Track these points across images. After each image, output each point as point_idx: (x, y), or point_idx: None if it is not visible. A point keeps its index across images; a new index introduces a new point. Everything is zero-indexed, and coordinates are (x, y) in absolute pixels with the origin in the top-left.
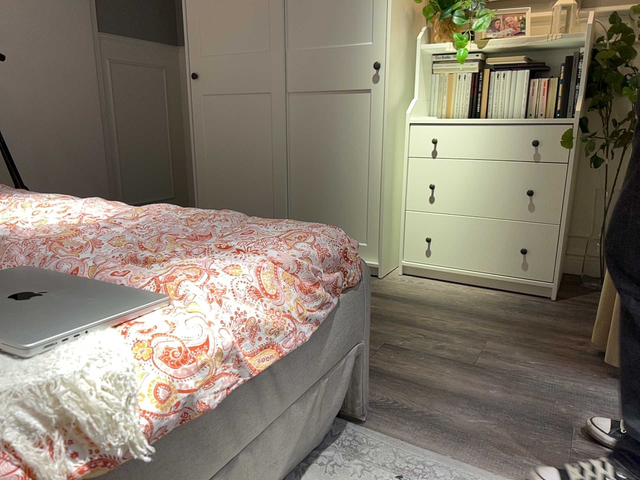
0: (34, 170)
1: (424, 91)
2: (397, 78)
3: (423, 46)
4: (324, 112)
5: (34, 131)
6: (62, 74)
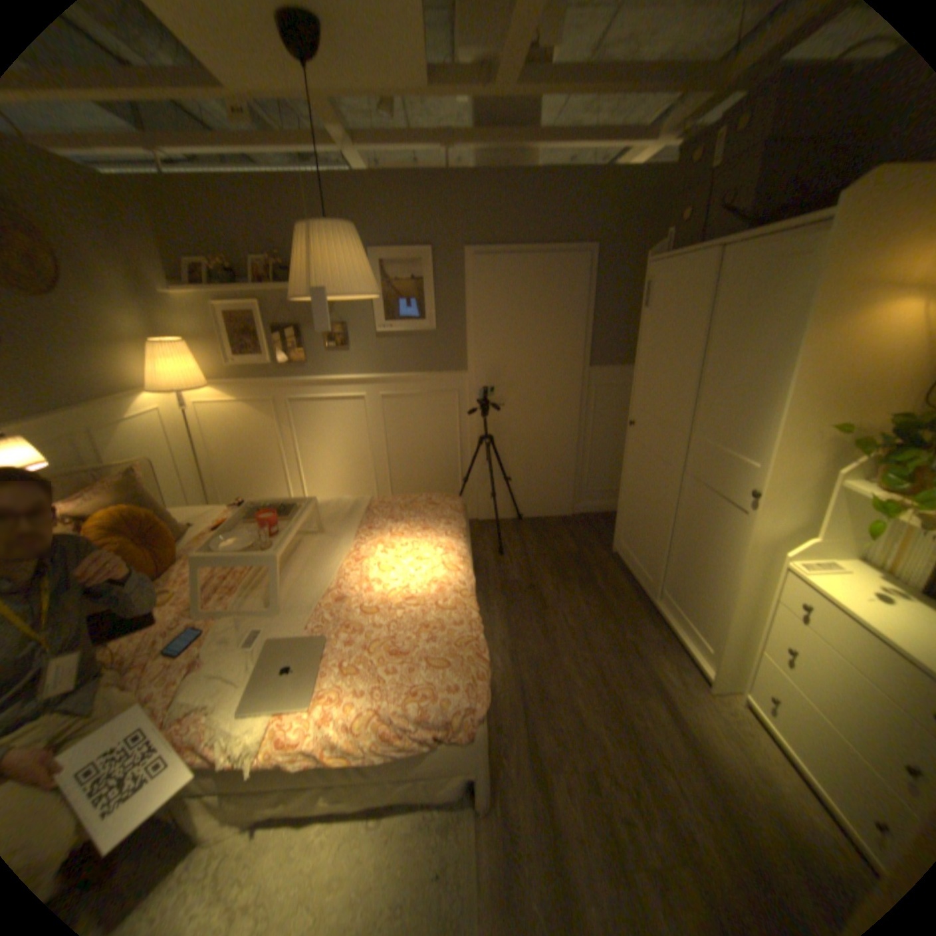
0: (521, 465)
1: (849, 531)
2: (791, 512)
3: (847, 483)
4: (708, 507)
5: (524, 441)
6: (551, 402)
